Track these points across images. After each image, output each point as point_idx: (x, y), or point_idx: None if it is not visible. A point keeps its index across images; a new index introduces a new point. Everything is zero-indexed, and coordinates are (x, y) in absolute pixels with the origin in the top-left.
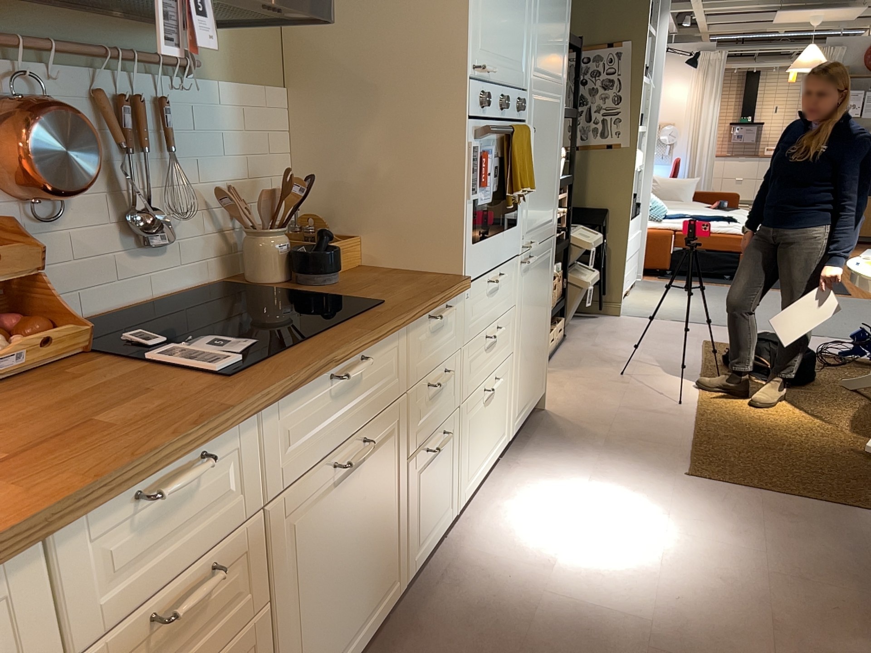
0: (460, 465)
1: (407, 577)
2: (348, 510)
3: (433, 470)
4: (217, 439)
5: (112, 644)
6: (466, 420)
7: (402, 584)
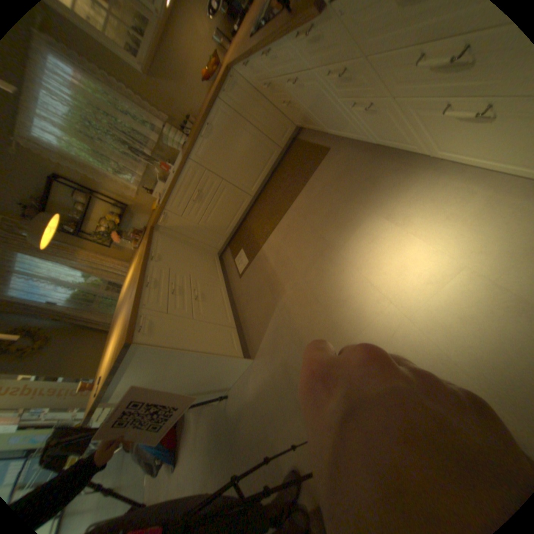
0: (419, 131)
1: (375, 139)
2: (309, 94)
3: (371, 113)
4: (245, 59)
5: (262, 81)
6: (412, 108)
7: (371, 139)
